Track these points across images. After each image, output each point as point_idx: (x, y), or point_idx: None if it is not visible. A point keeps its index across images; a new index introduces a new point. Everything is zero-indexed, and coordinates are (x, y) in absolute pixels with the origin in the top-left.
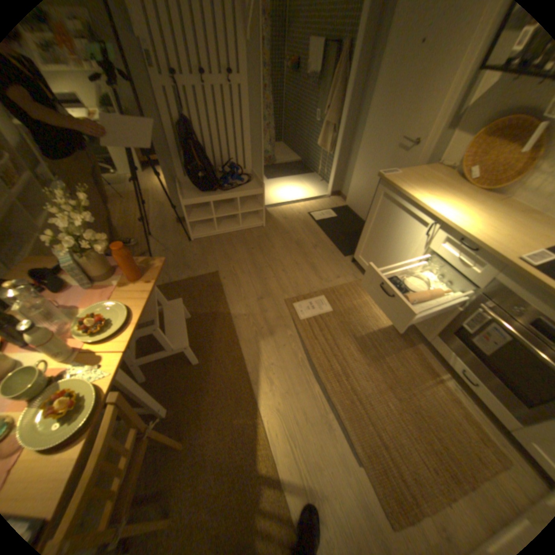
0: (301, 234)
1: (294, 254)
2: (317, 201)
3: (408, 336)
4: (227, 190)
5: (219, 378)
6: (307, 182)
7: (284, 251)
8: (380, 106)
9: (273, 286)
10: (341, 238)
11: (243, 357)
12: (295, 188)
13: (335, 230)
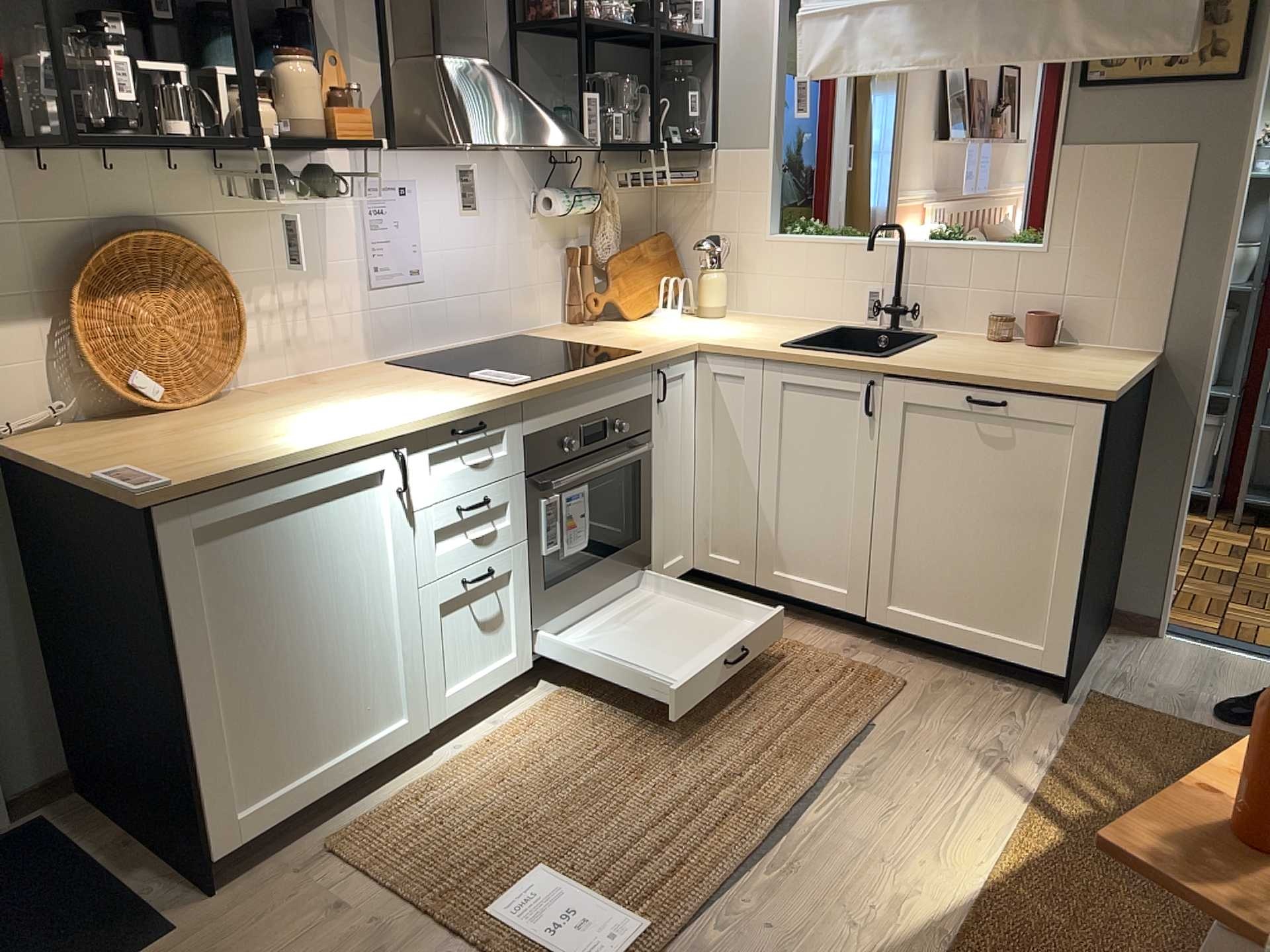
0: None
1: None
2: None
3: (521, 717)
4: None
5: None
6: None
7: None
8: None
9: None
10: None
11: None
12: None
13: None
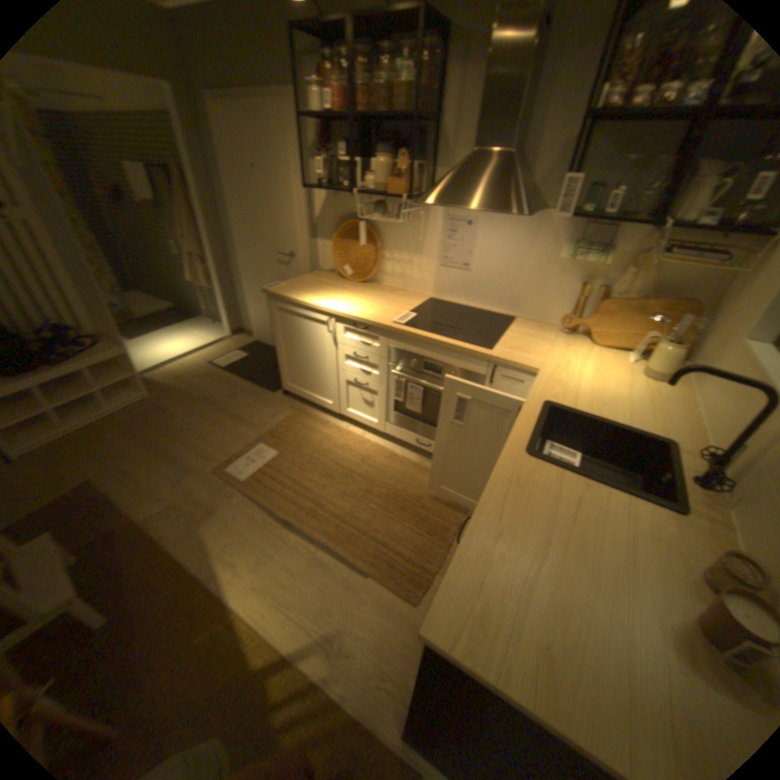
0: (205, 390)
1: (203, 415)
2: (213, 348)
3: (365, 439)
4: (54, 365)
5: (144, 612)
6: (189, 329)
7: (188, 417)
8: (238, 228)
9: (188, 462)
10: (260, 376)
11: (175, 565)
12: (174, 341)
13: (249, 371)
